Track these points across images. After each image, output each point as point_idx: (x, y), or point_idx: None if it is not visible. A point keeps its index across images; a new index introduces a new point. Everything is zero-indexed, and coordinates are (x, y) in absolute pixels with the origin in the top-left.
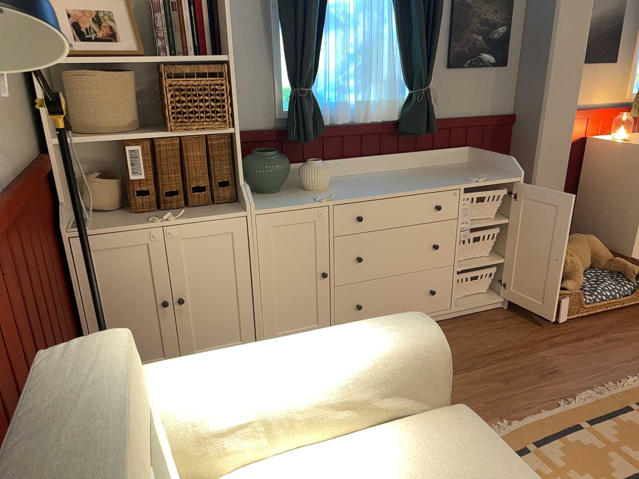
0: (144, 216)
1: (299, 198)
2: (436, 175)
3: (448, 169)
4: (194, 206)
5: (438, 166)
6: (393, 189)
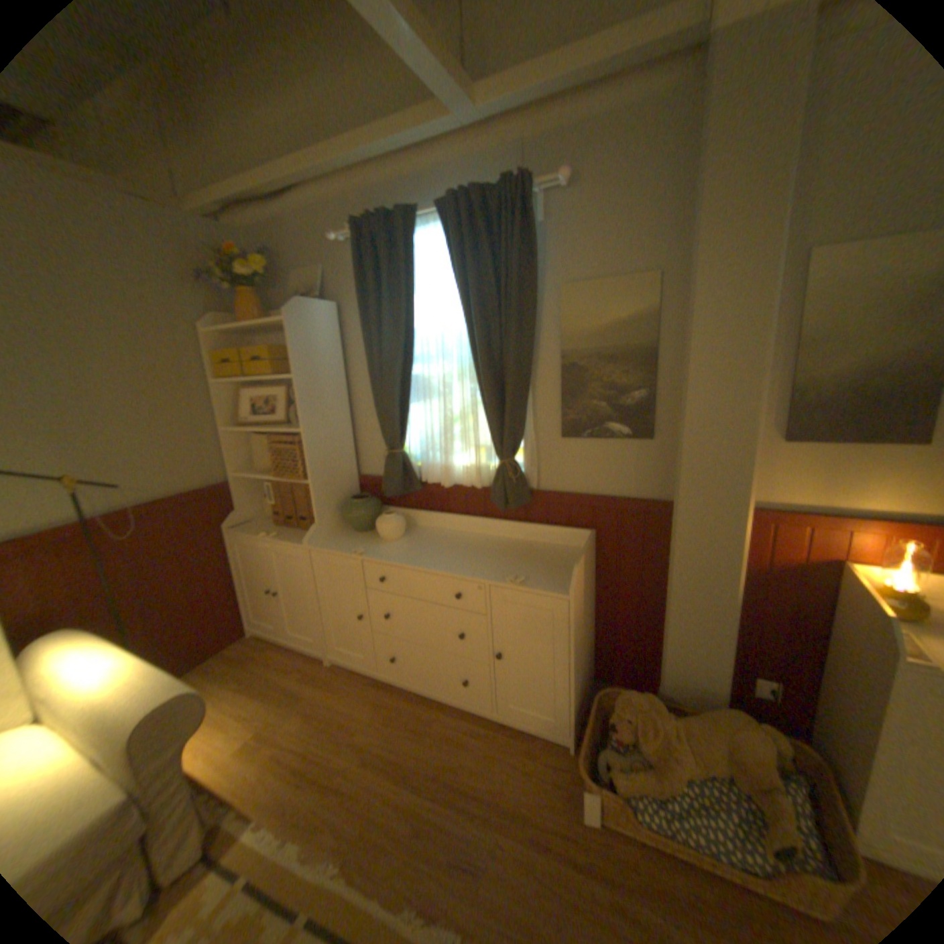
0: (273, 528)
1: (355, 544)
2: (507, 556)
3: (545, 551)
4: (302, 529)
5: (549, 543)
6: (426, 560)
